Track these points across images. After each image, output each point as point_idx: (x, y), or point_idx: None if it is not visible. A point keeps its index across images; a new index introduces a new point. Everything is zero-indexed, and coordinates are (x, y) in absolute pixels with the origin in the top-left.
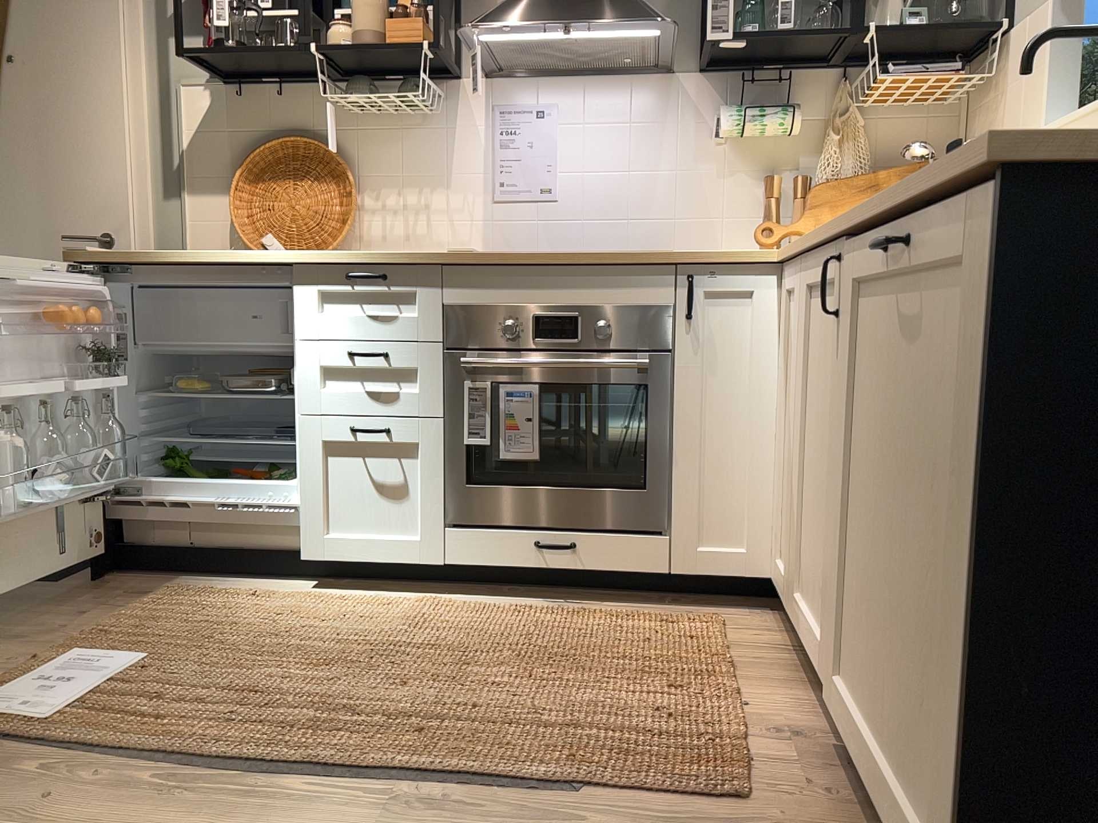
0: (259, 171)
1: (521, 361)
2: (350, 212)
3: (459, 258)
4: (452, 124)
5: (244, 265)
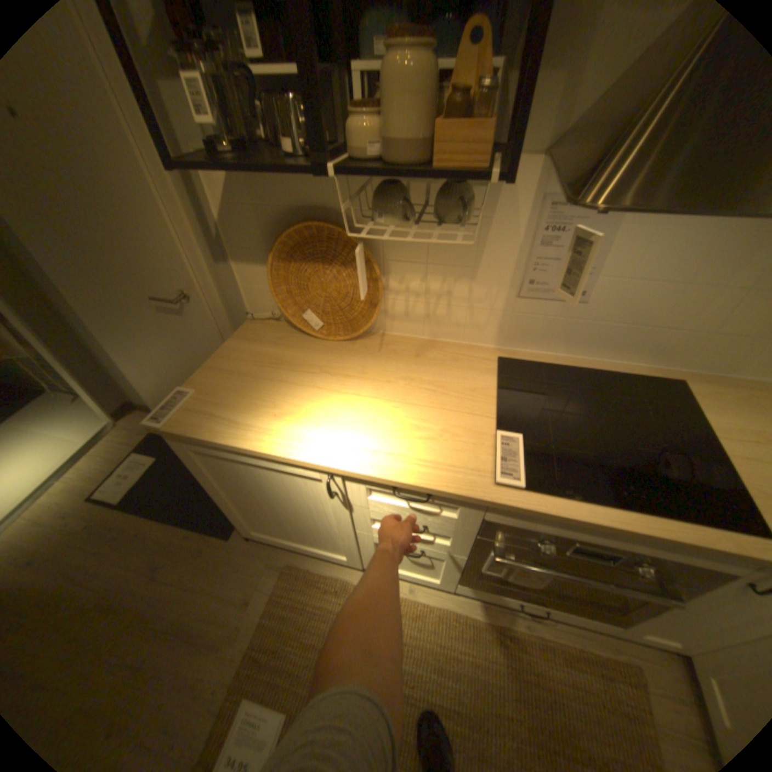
0: (291, 248)
1: (553, 576)
2: (379, 302)
3: (514, 508)
4: (492, 209)
5: (298, 463)
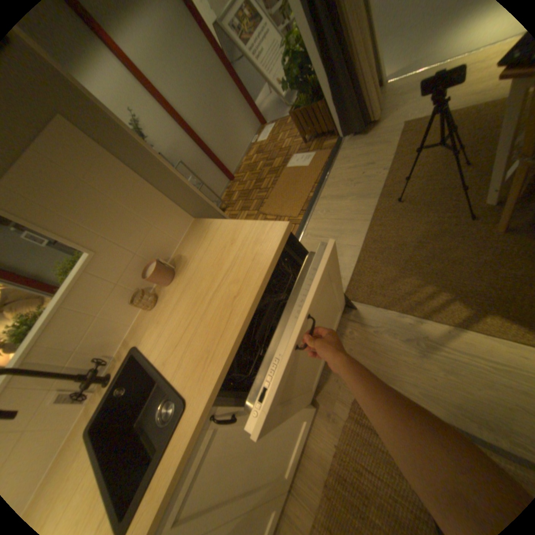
0: None
1: None
2: None
3: None
4: None
5: None
